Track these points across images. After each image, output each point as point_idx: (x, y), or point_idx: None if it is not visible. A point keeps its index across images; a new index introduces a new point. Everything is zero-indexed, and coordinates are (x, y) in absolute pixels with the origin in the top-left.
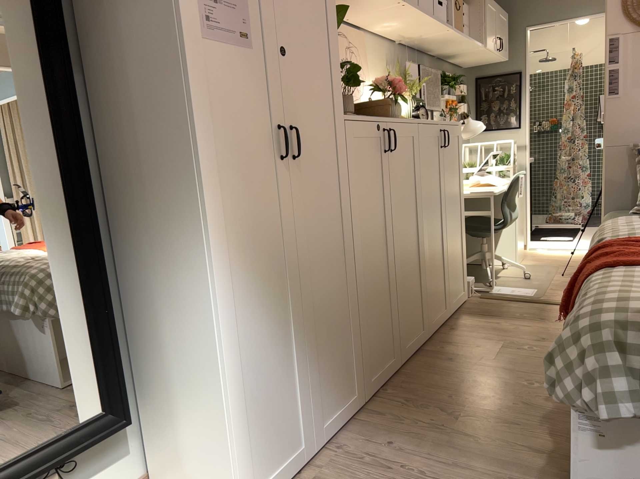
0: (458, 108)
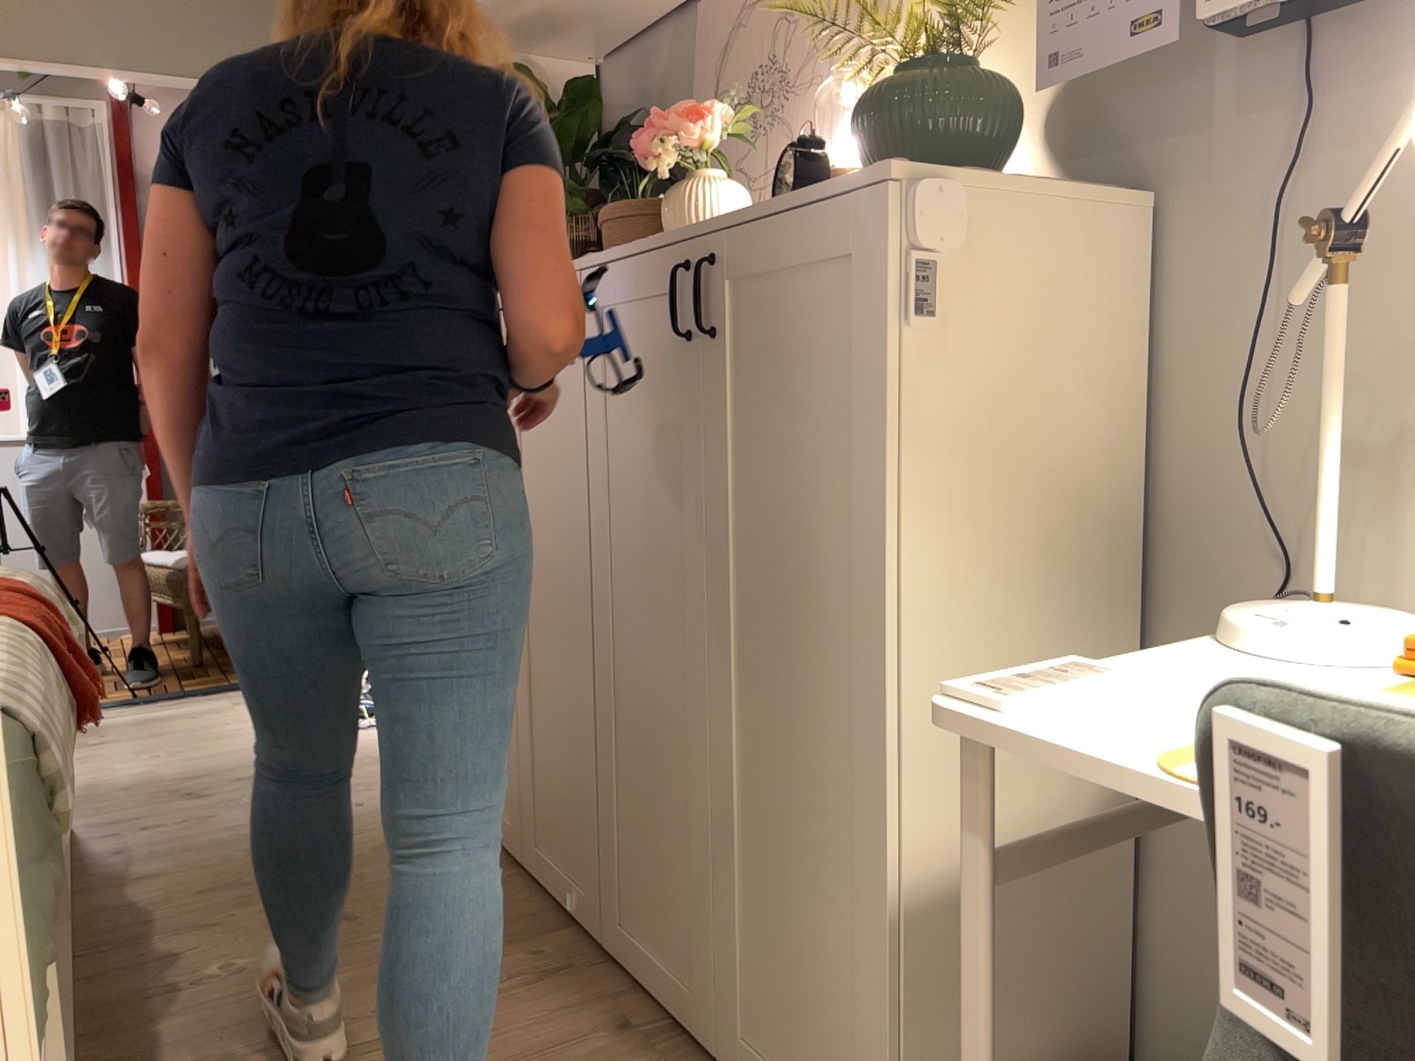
0: None
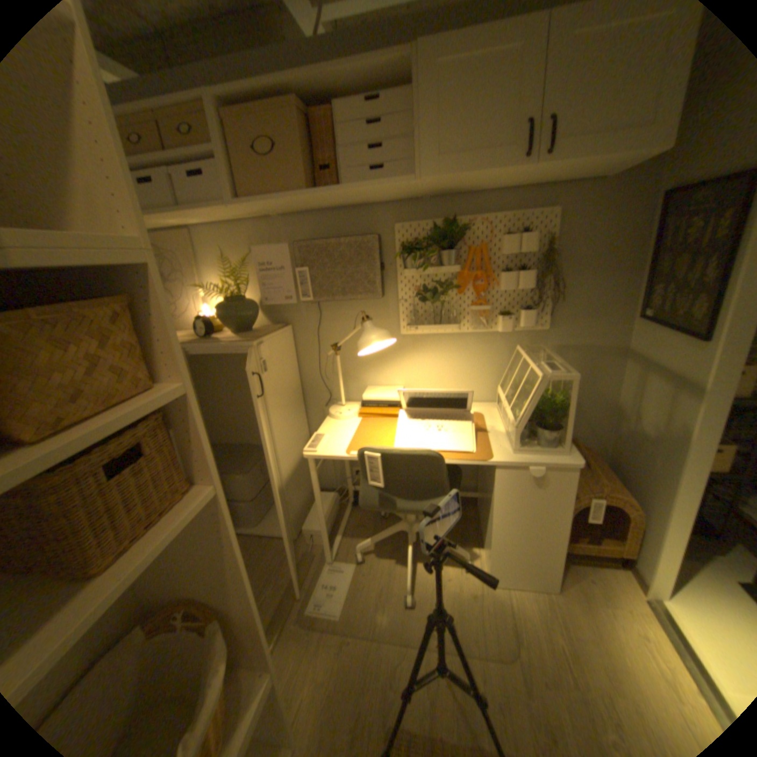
0: (499, 280)
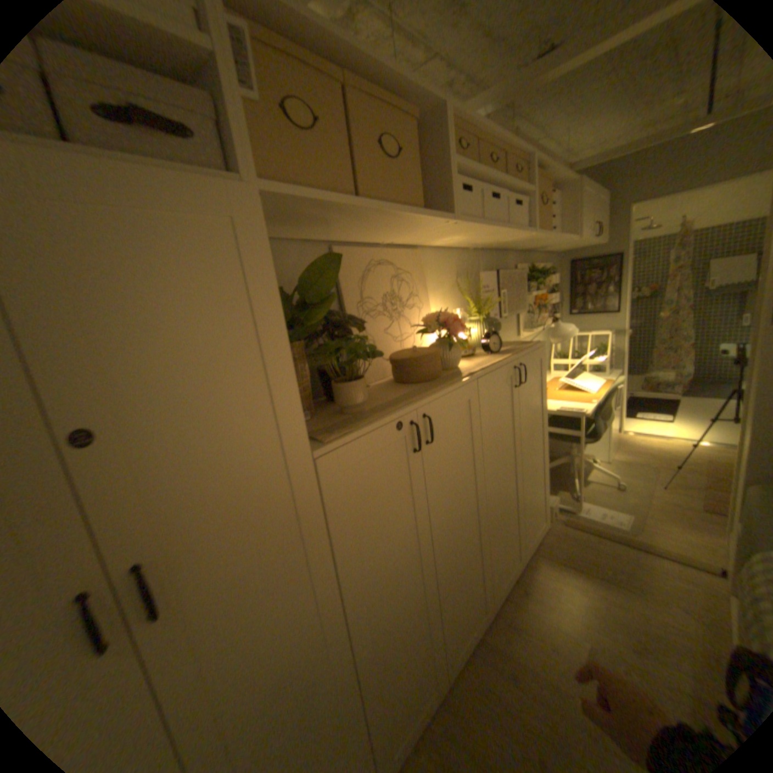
0: (549, 300)
